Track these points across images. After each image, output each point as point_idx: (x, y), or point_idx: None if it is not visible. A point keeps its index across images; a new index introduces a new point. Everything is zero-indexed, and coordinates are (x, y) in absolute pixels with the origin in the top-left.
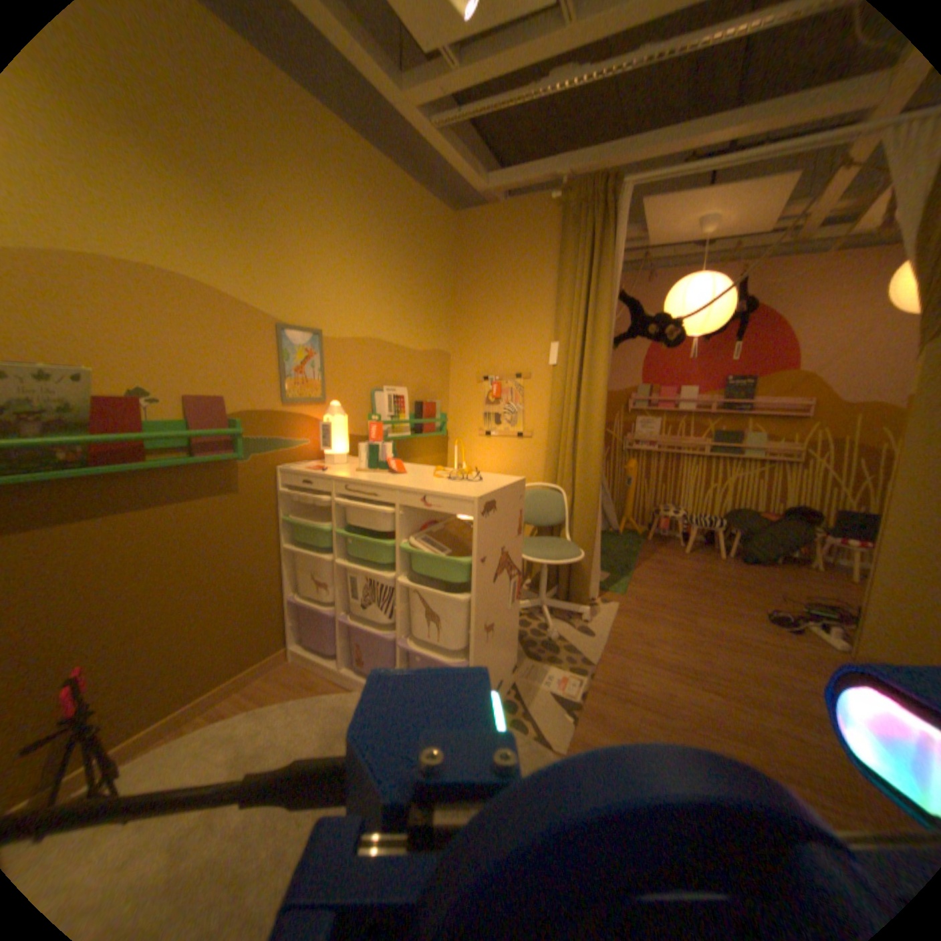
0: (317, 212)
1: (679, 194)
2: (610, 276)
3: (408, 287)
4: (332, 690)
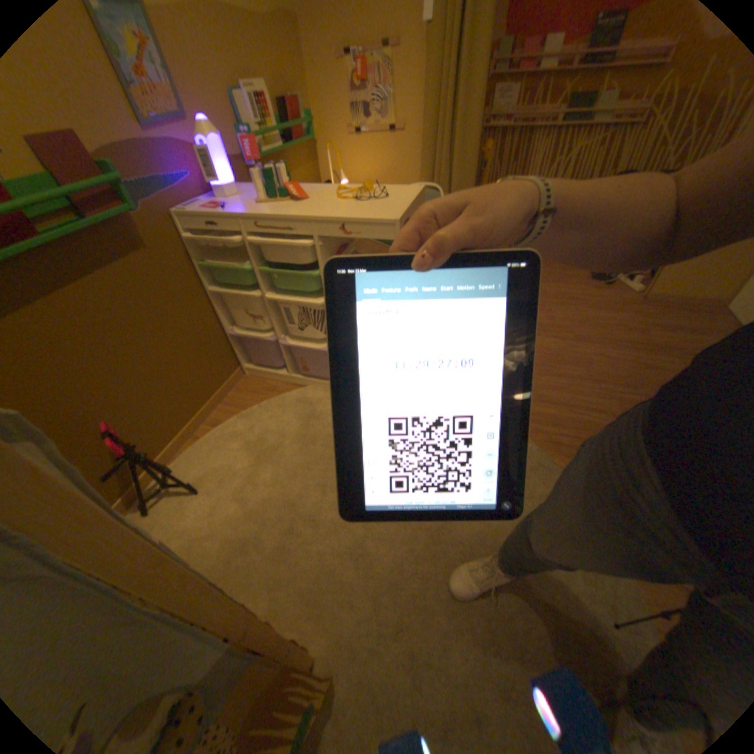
0: None
1: None
2: None
3: None
4: (289, 387)
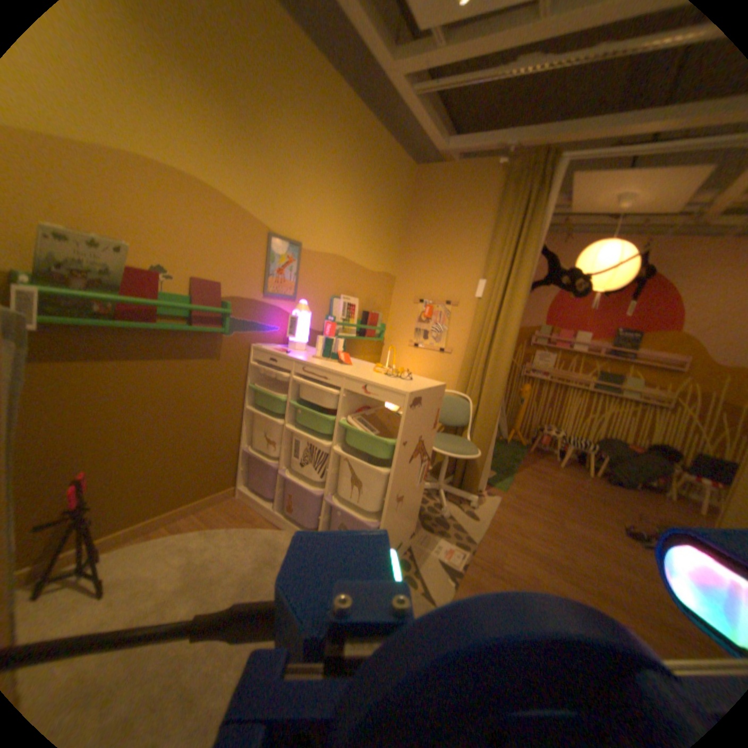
0: (312, 149)
1: (605, 172)
2: (538, 232)
3: (372, 219)
4: (267, 526)
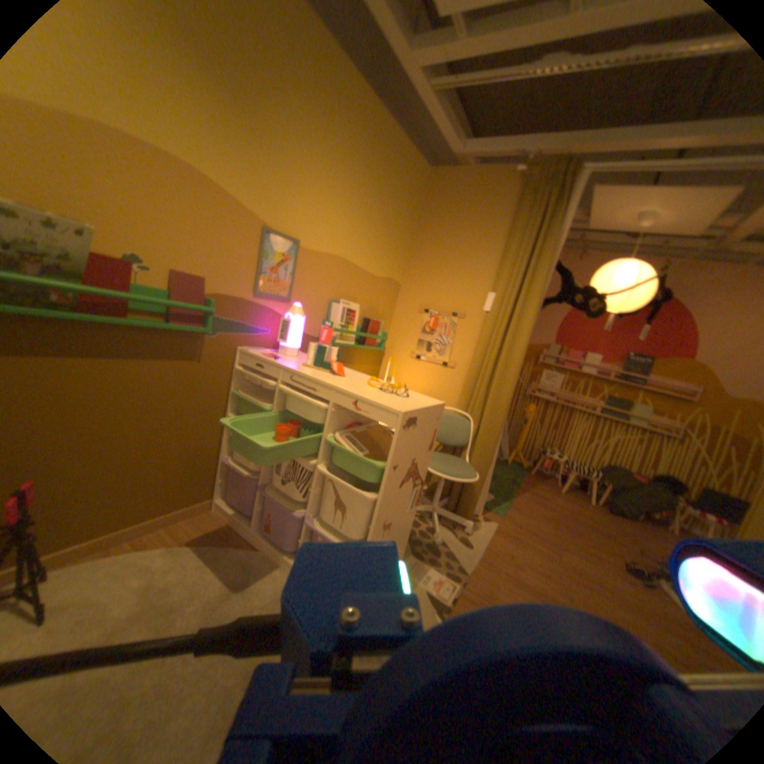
0: (317, 140)
1: (627, 187)
2: (554, 246)
3: (378, 221)
4: (242, 546)
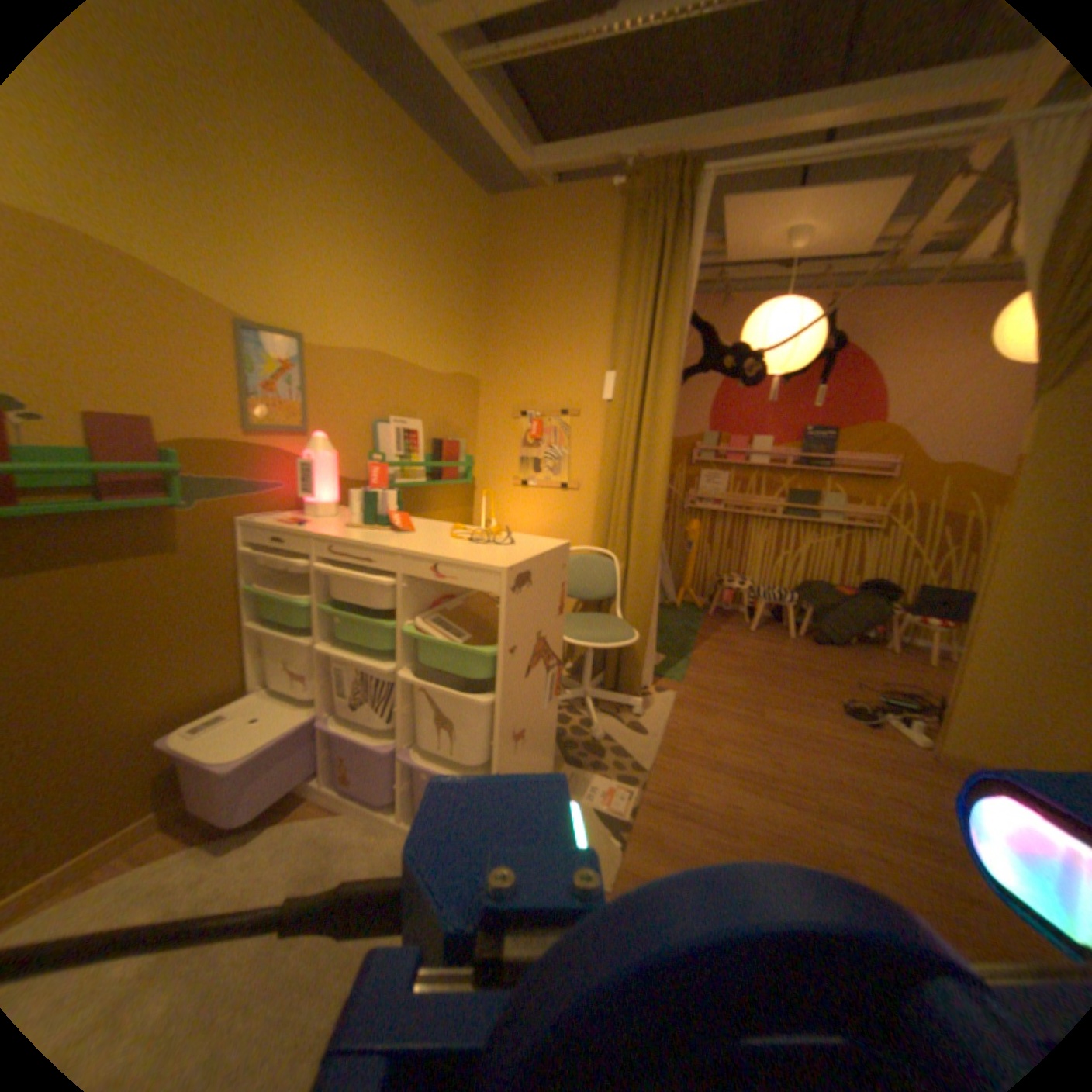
0: (294, 166)
1: (767, 194)
2: (682, 290)
3: (424, 287)
4: (309, 813)
